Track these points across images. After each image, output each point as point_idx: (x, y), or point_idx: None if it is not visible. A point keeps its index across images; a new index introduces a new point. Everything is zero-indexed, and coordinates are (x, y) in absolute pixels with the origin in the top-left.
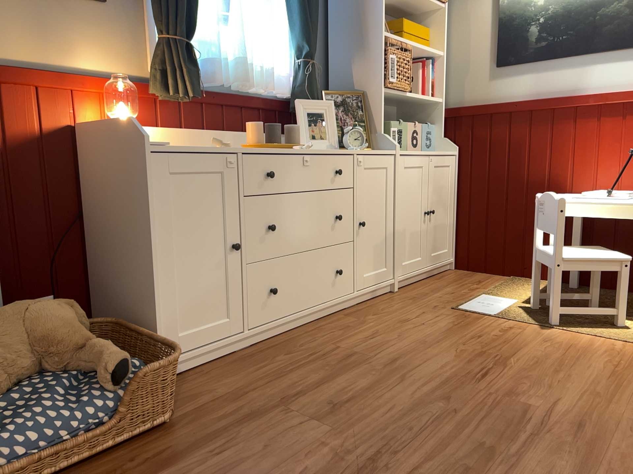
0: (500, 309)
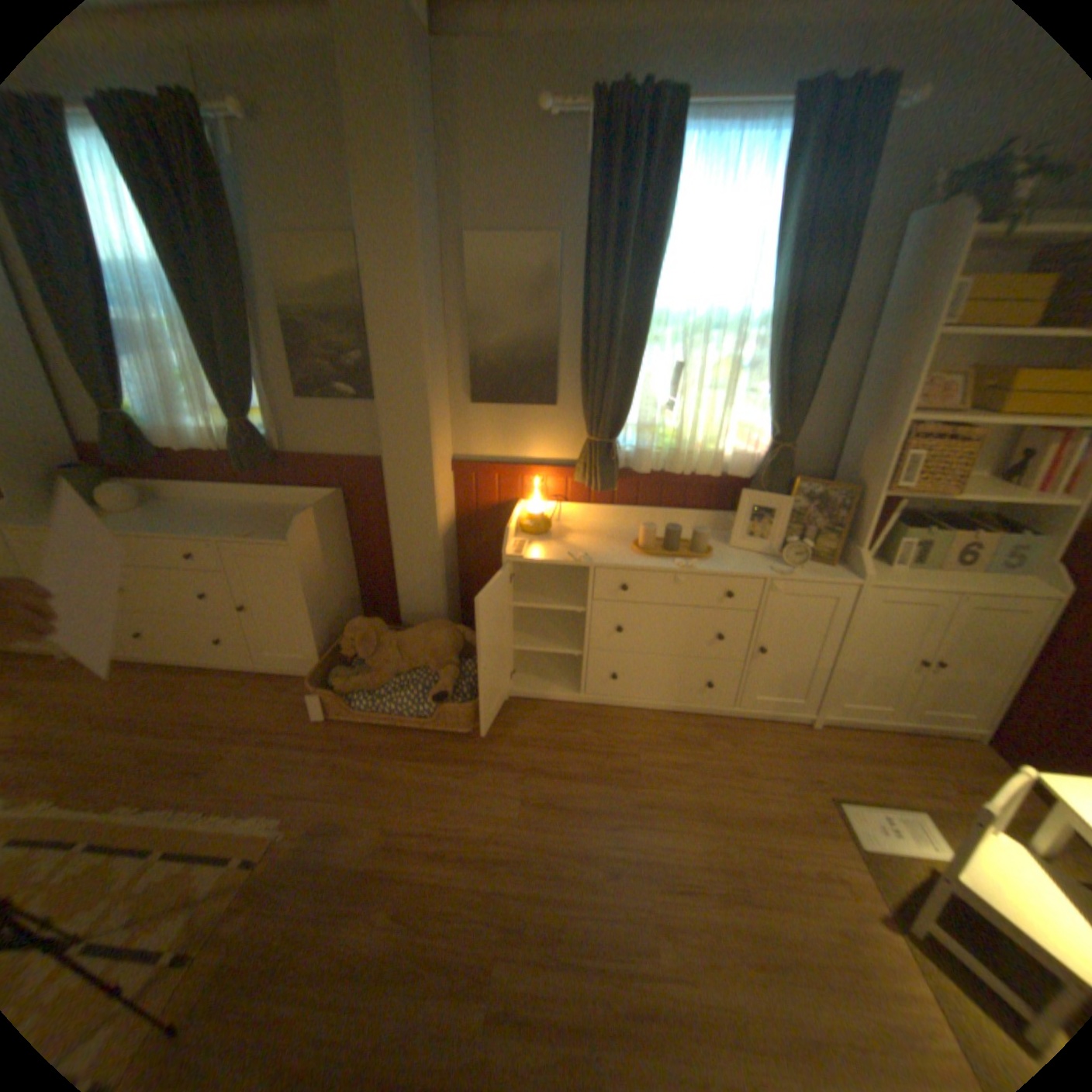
0: (894, 852)
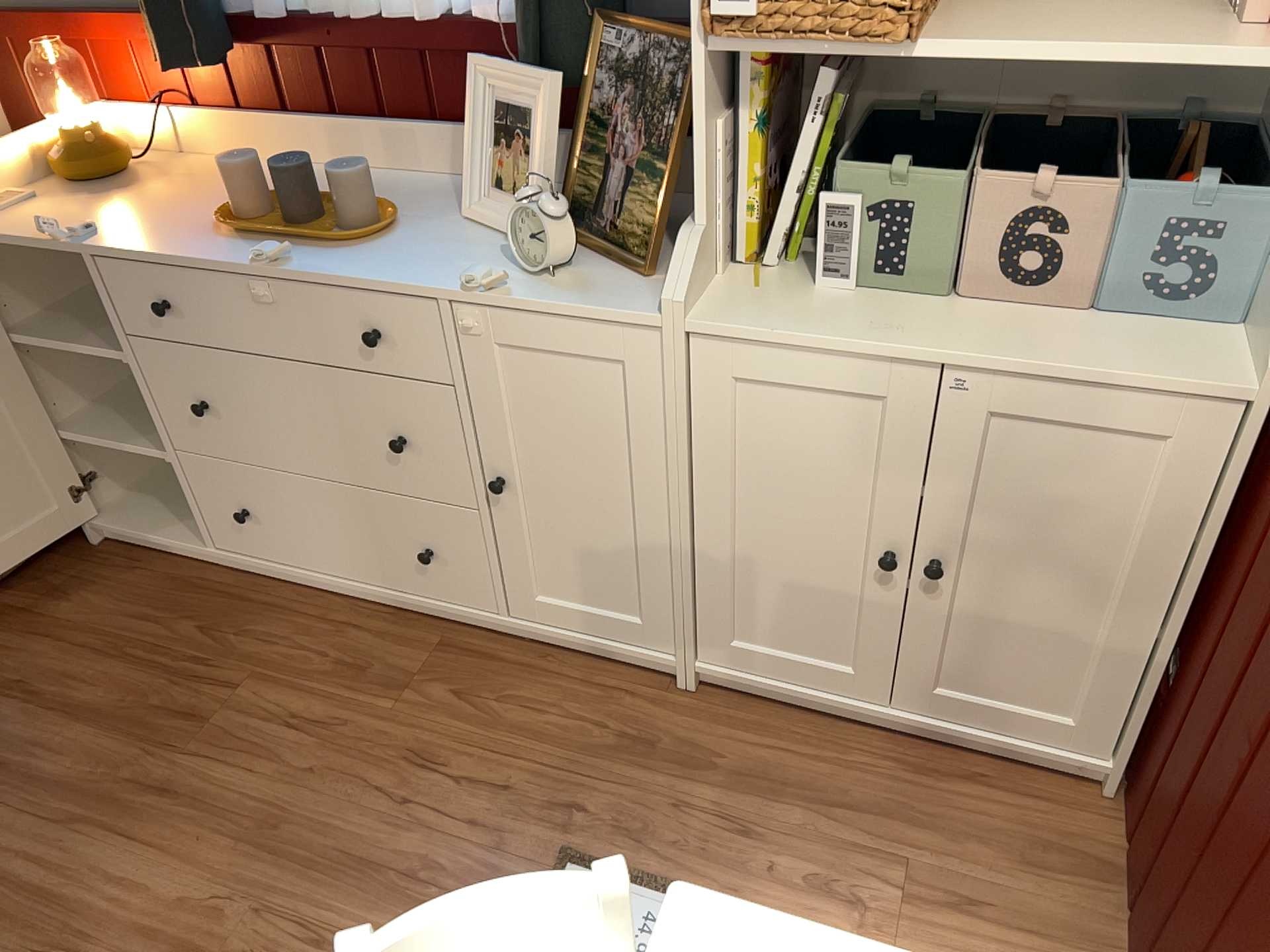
0: None
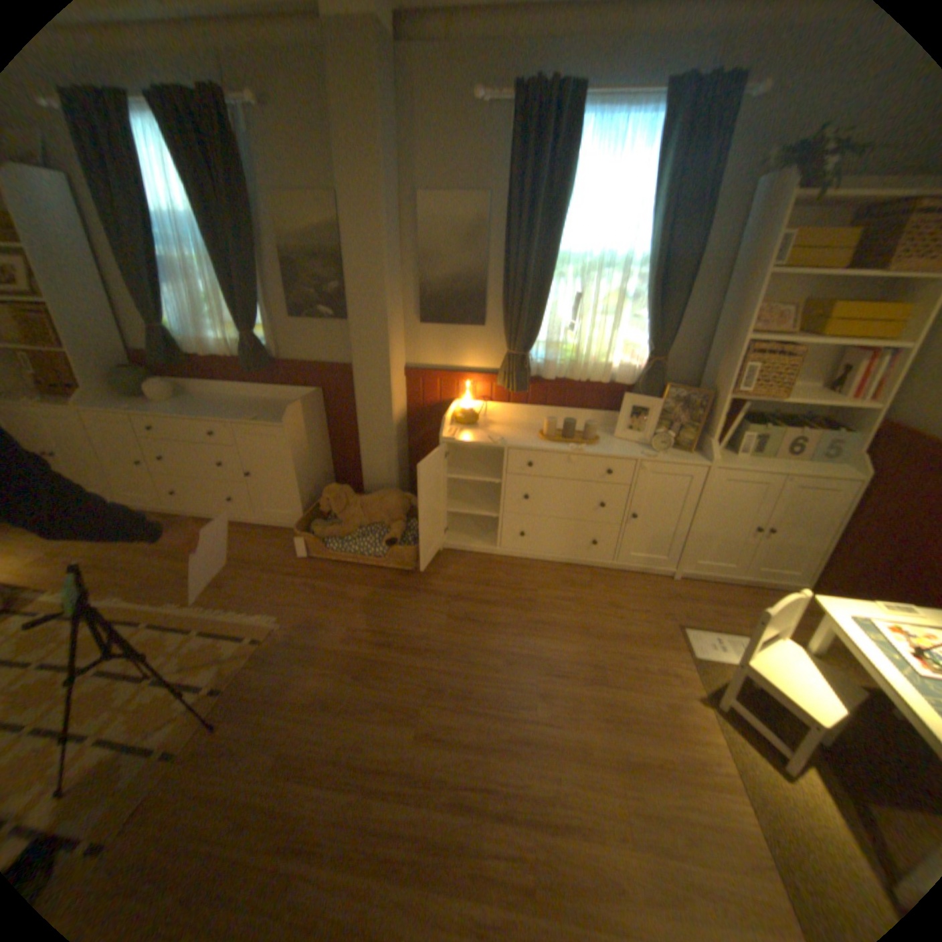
0: (718, 661)
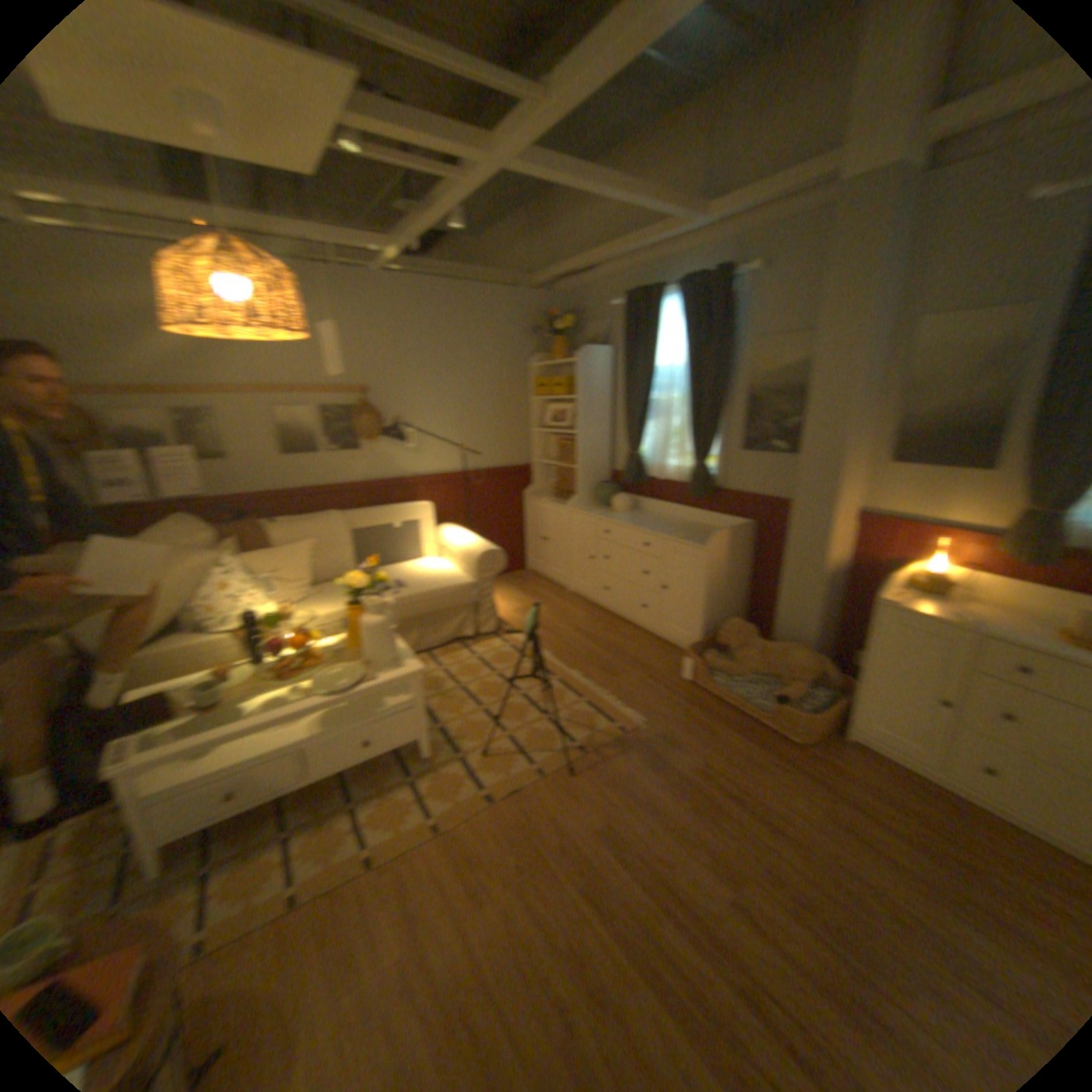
0: None
